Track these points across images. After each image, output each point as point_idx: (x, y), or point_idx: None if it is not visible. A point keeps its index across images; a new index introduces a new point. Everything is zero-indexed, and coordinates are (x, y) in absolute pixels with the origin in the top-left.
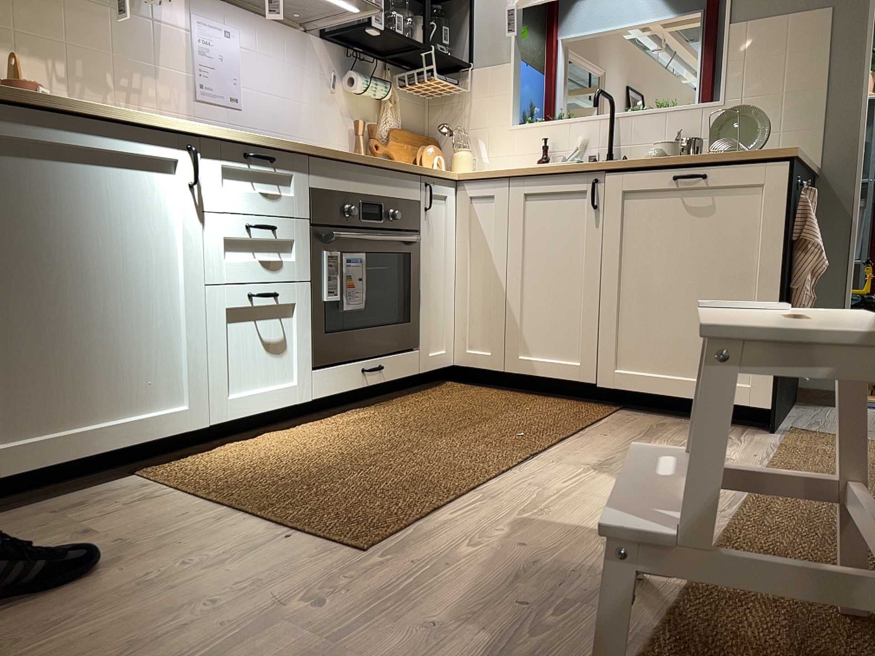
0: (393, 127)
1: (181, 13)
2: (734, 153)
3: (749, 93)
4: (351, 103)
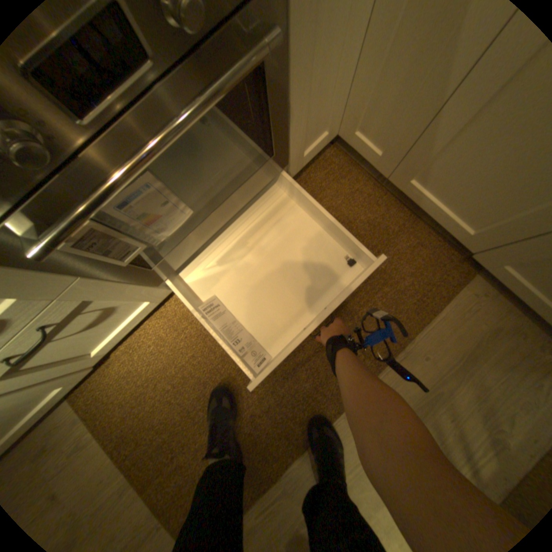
0: None
1: None
2: None
3: None
4: None
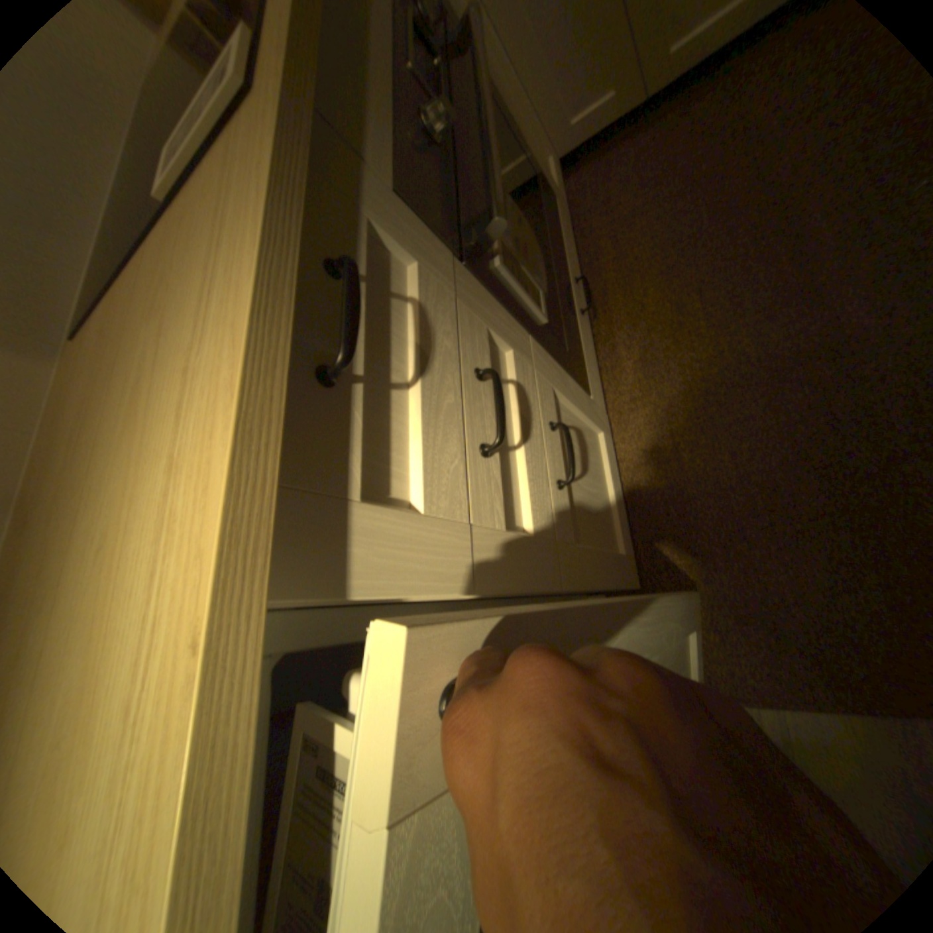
0: None
1: None
2: None
3: None
4: None
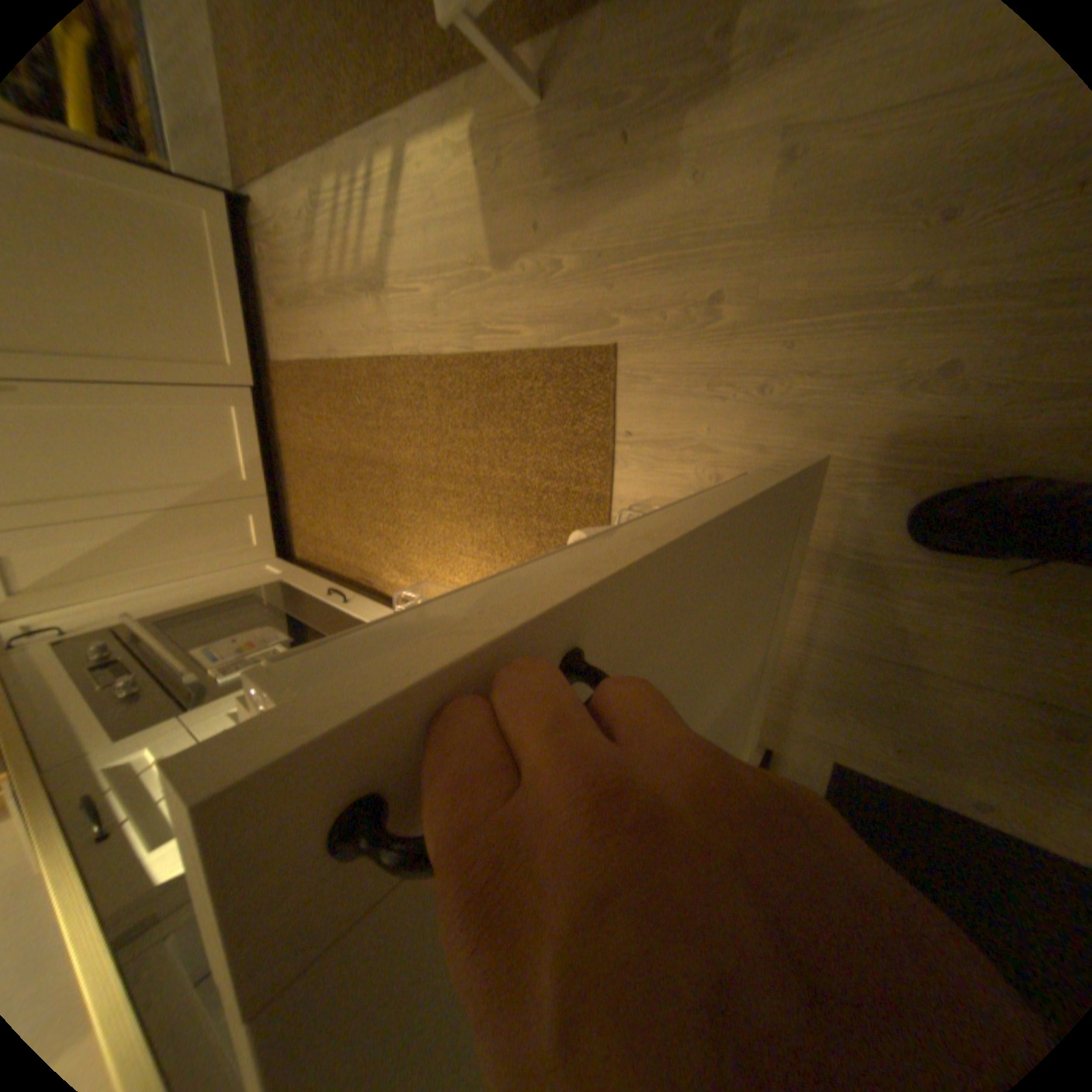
0: None
1: None
2: None
3: None
4: None
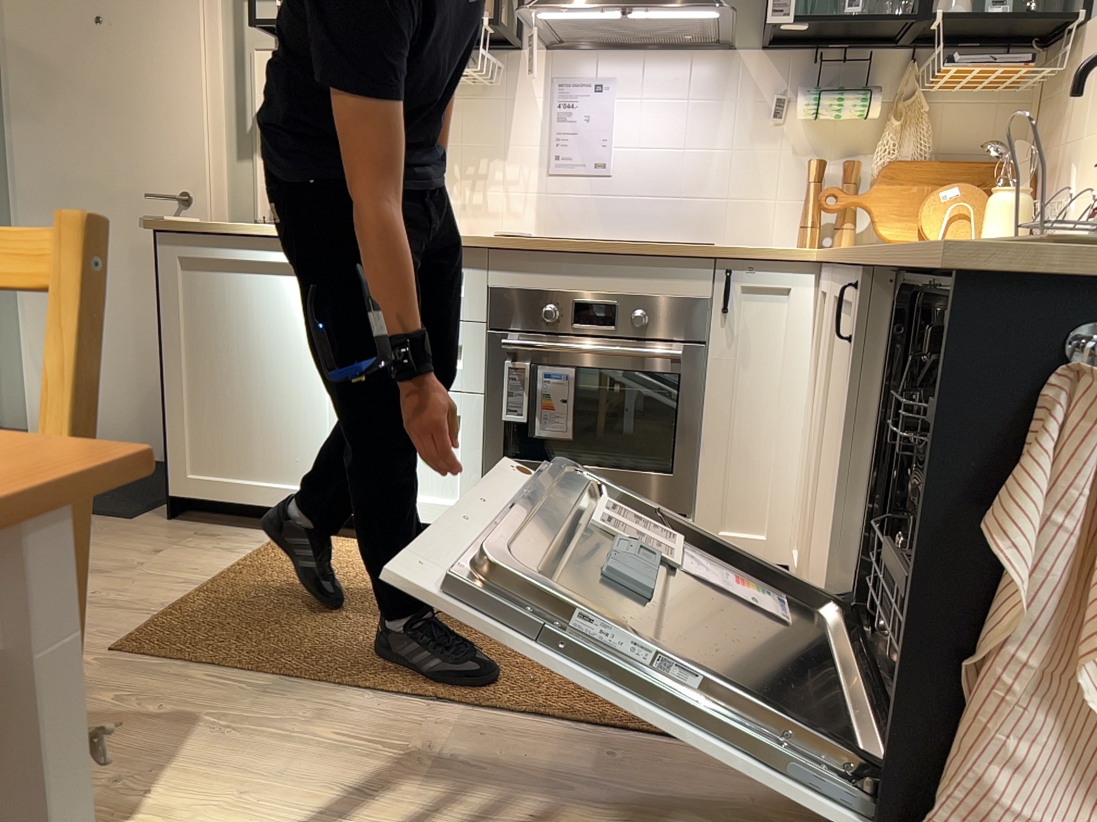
0: (898, 159)
1: (535, 78)
2: (924, 260)
3: None
4: (814, 131)
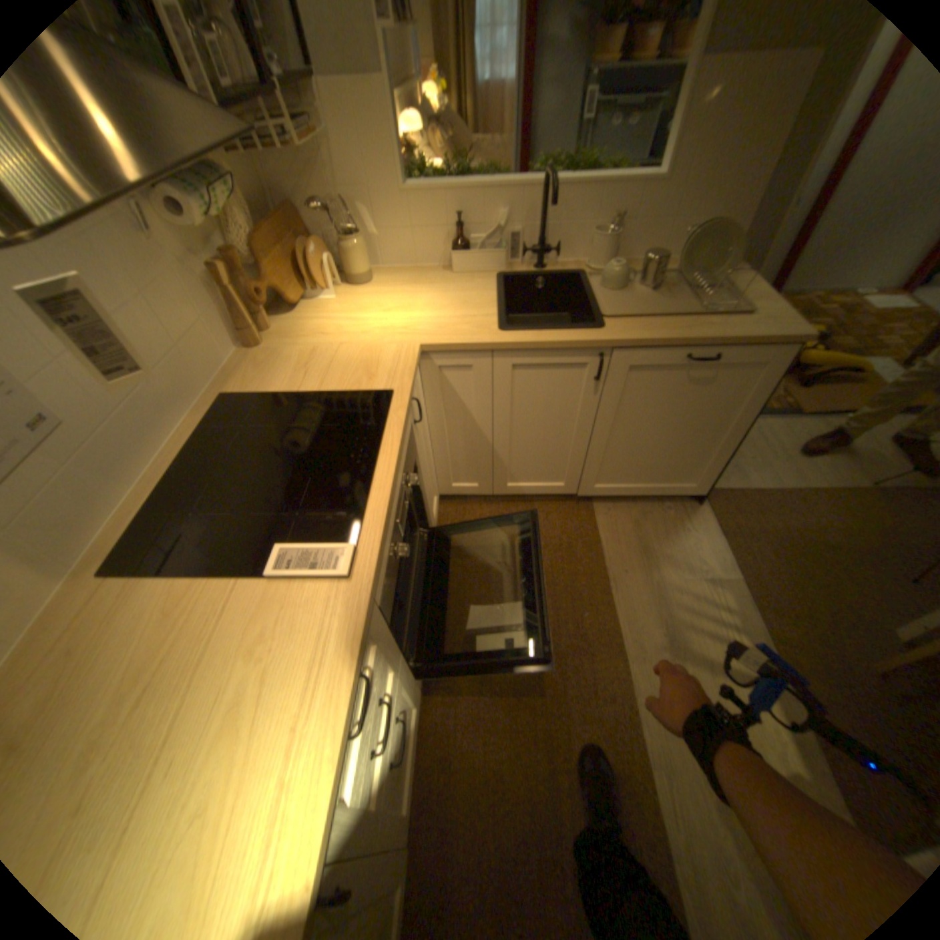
0: (245, 227)
1: None
2: (759, 336)
3: (701, 162)
4: (173, 226)
